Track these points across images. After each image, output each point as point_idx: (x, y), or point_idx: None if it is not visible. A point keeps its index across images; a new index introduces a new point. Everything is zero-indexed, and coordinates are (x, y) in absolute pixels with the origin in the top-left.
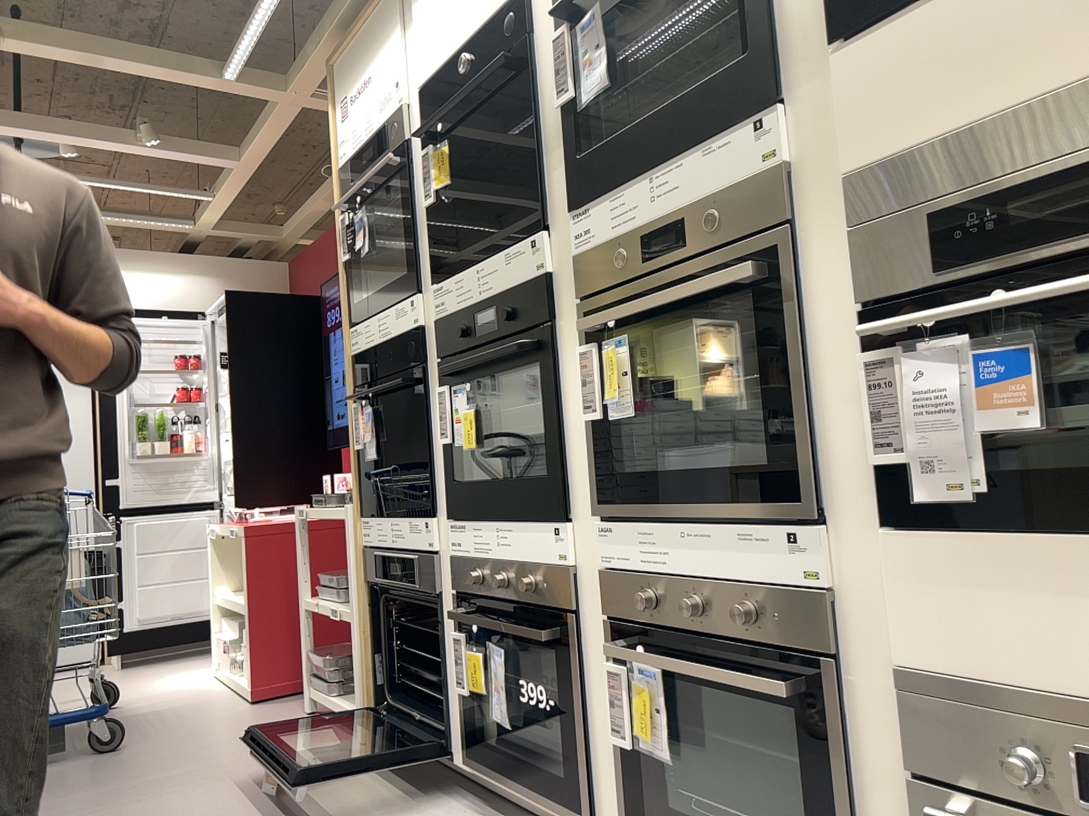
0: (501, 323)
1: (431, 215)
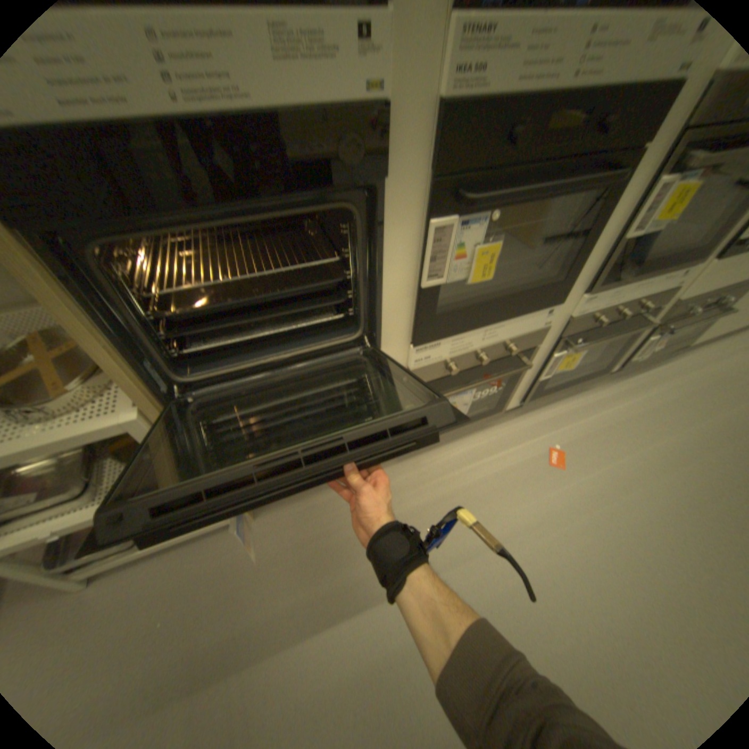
0: (590, 136)
1: None
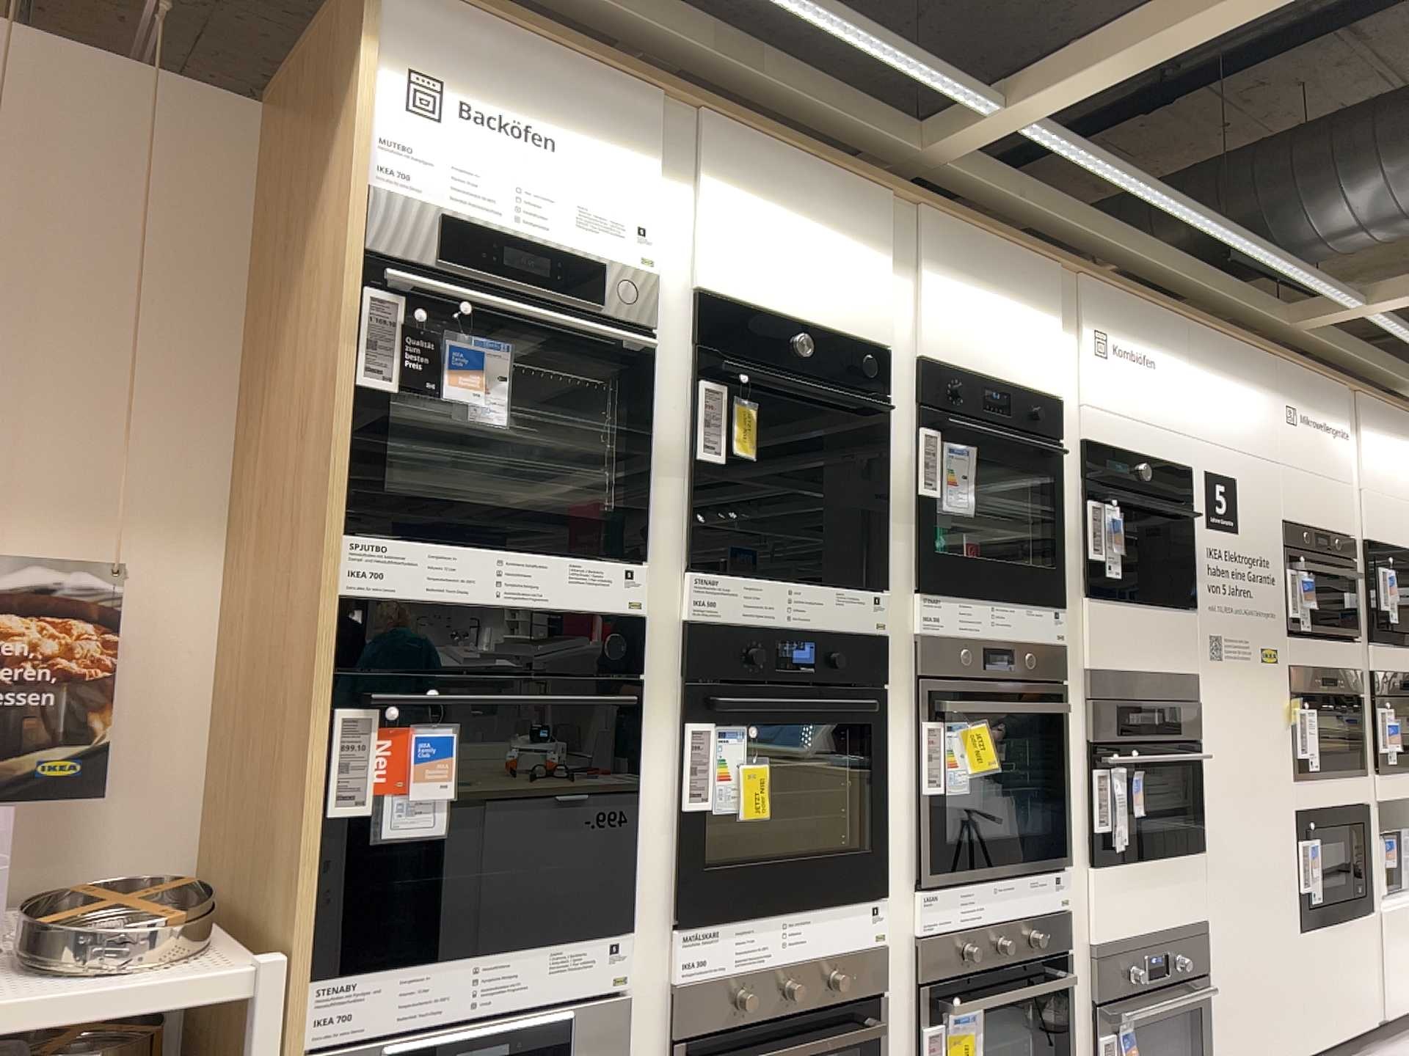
0: (819, 663)
1: (697, 473)
